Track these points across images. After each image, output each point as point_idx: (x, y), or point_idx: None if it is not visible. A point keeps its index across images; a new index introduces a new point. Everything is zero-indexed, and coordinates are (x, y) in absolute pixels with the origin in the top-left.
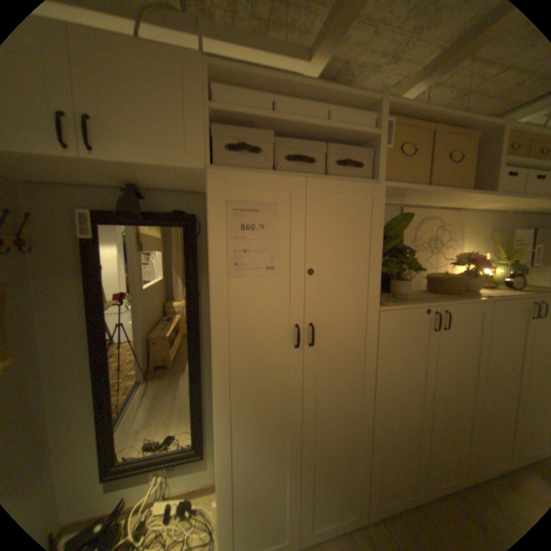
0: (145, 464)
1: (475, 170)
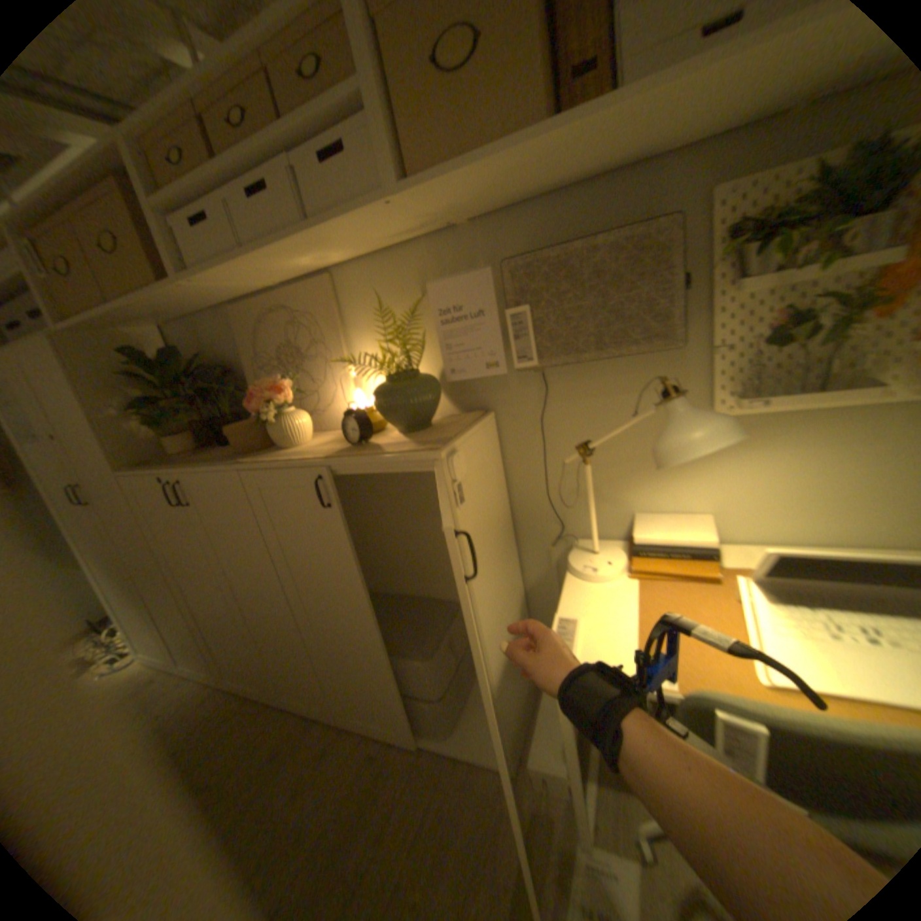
0: None
1: (137, 245)
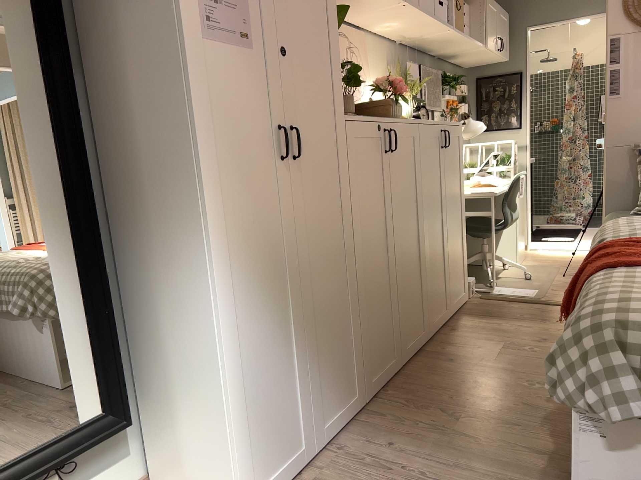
0: (19, 472)
1: None
